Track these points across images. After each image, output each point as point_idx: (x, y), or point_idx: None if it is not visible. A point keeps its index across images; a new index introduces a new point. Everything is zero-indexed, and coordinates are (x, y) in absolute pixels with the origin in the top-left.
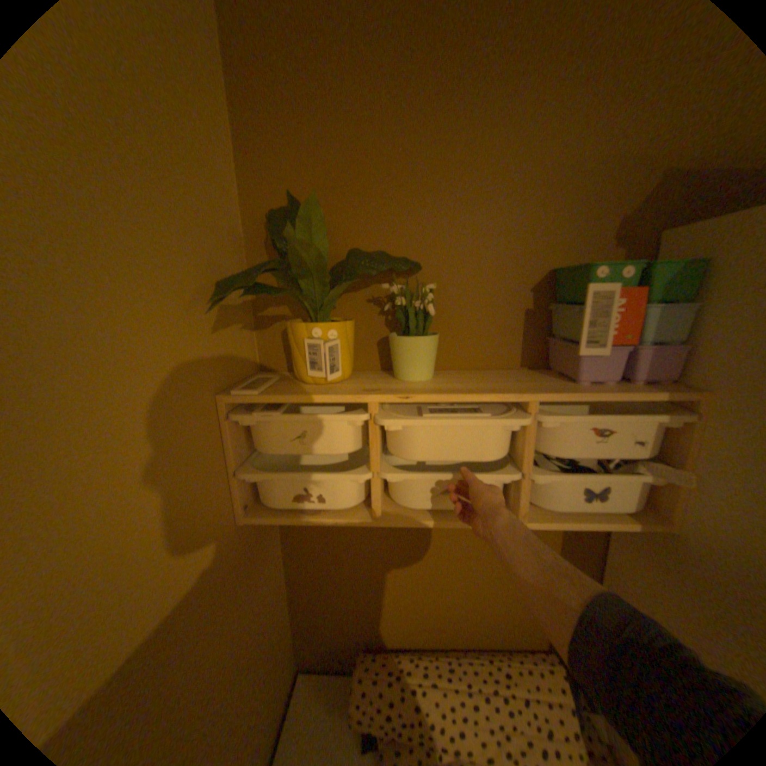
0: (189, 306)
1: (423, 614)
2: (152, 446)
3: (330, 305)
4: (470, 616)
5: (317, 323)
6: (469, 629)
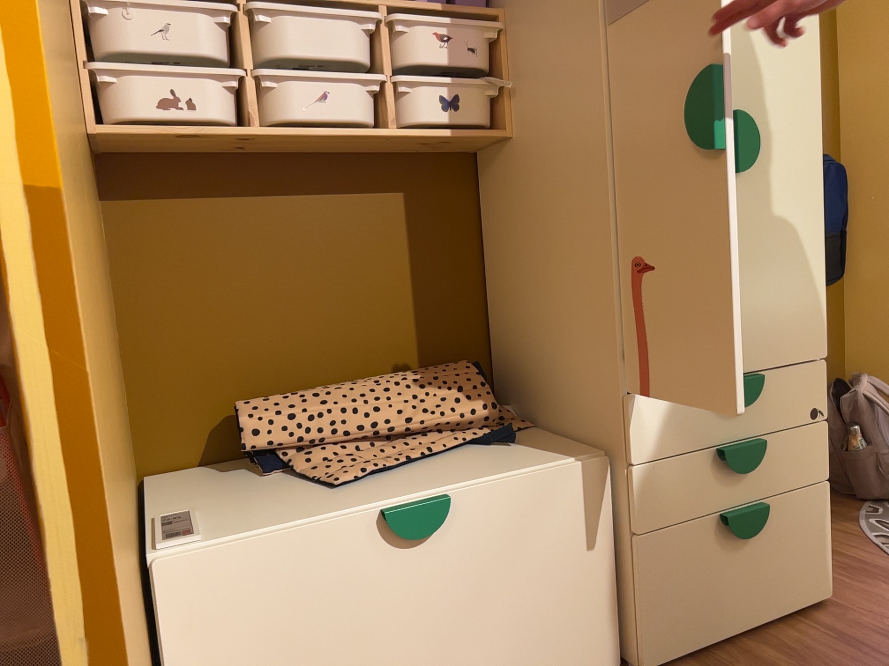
0: None
1: (312, 346)
2: None
3: None
4: (367, 339)
5: None
6: (369, 358)
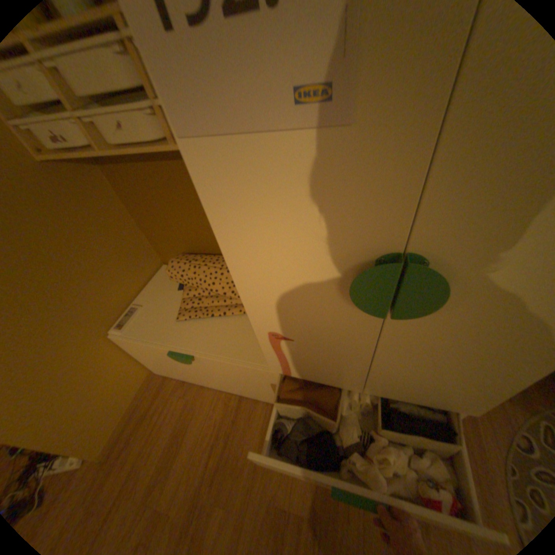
0: None
1: (207, 235)
2: None
3: None
4: None
5: None
6: None
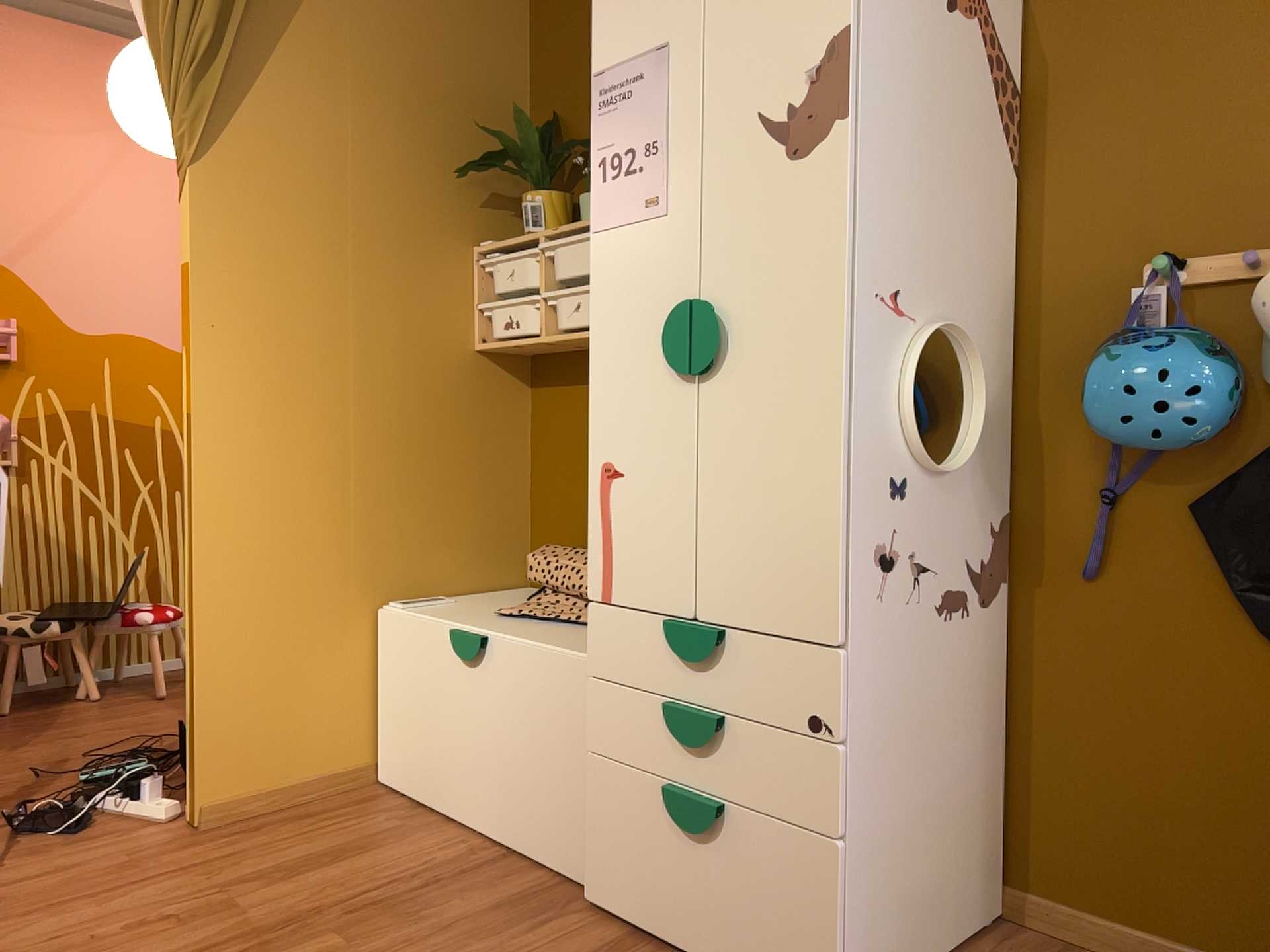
0: (463, 186)
1: None
2: (420, 248)
3: (548, 184)
4: None
5: (534, 195)
6: None
